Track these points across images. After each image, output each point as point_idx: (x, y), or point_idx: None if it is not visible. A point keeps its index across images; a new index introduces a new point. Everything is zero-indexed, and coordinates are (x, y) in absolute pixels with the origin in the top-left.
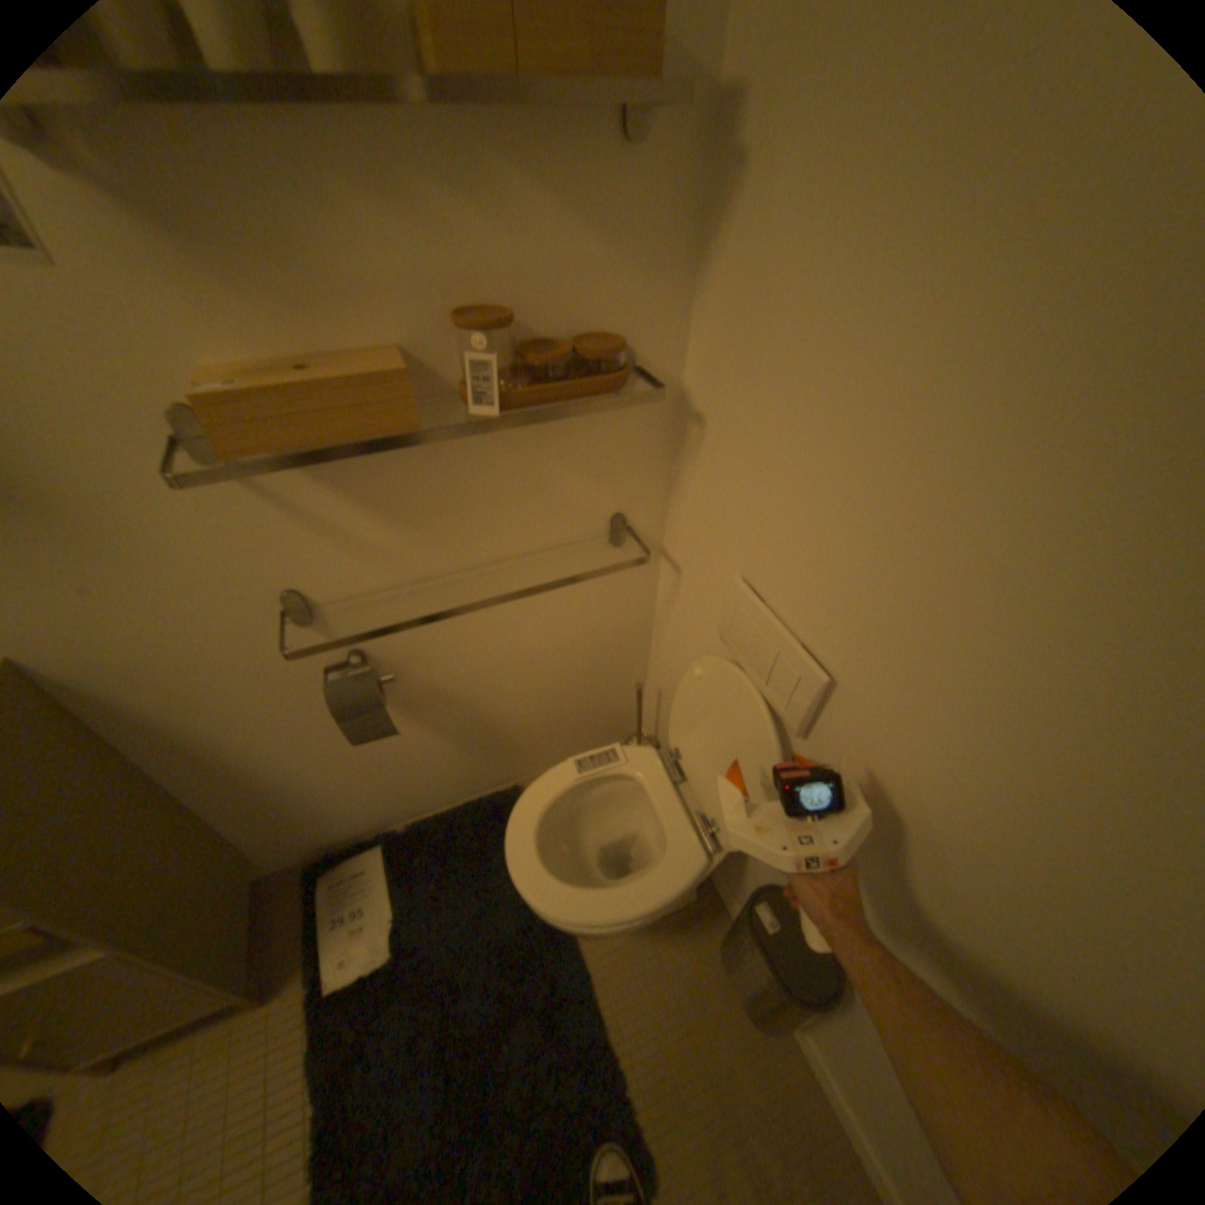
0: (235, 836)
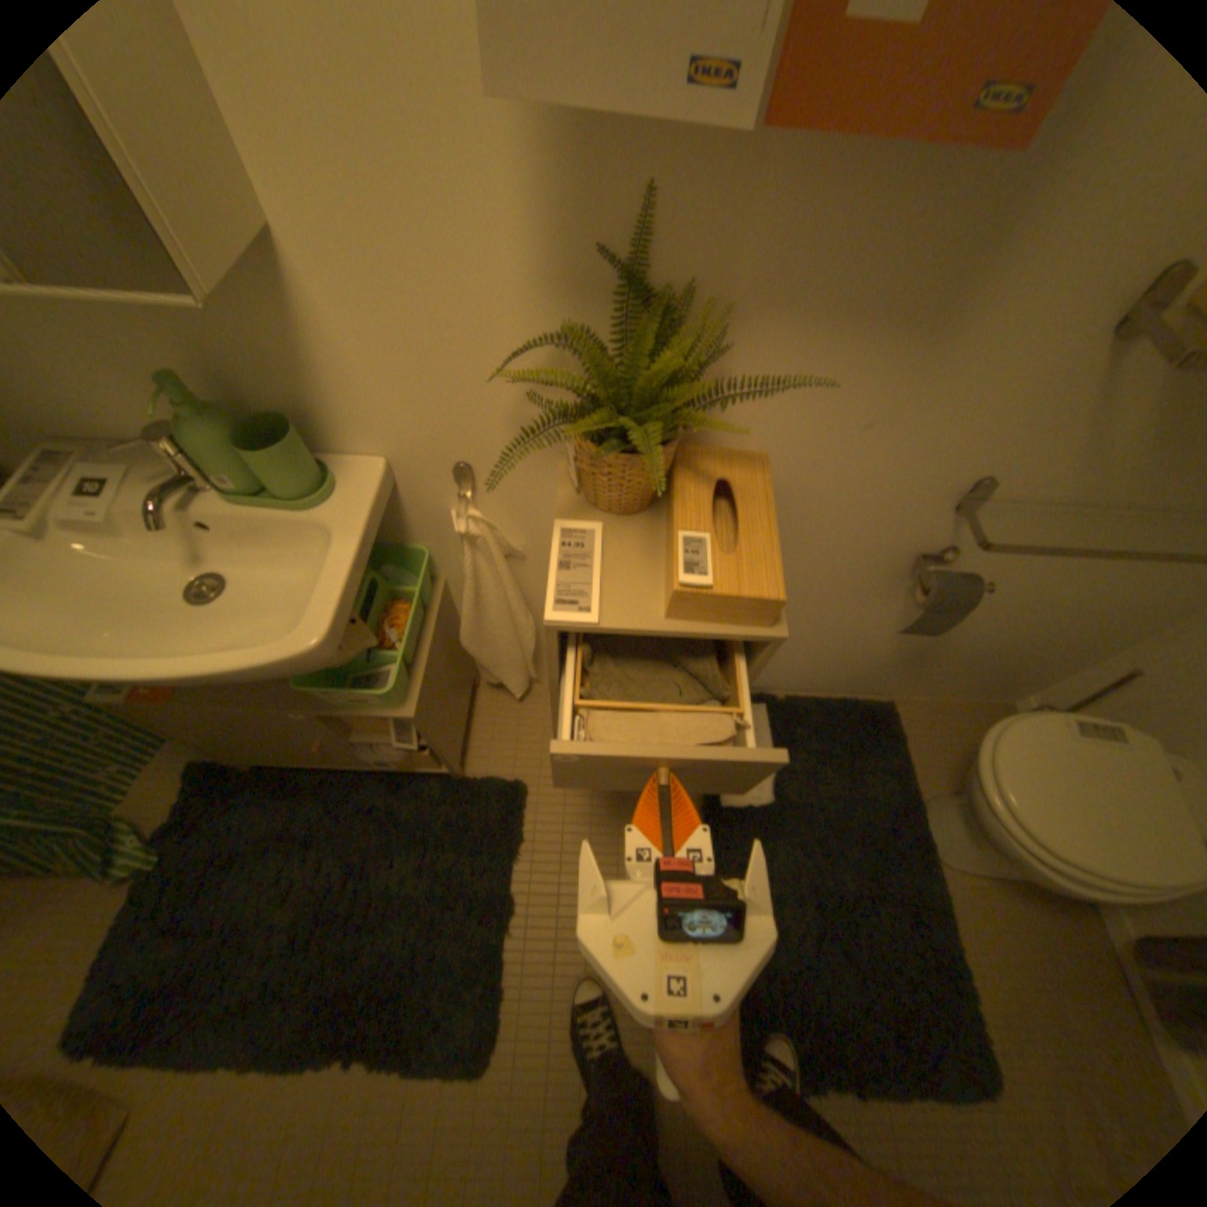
0: None
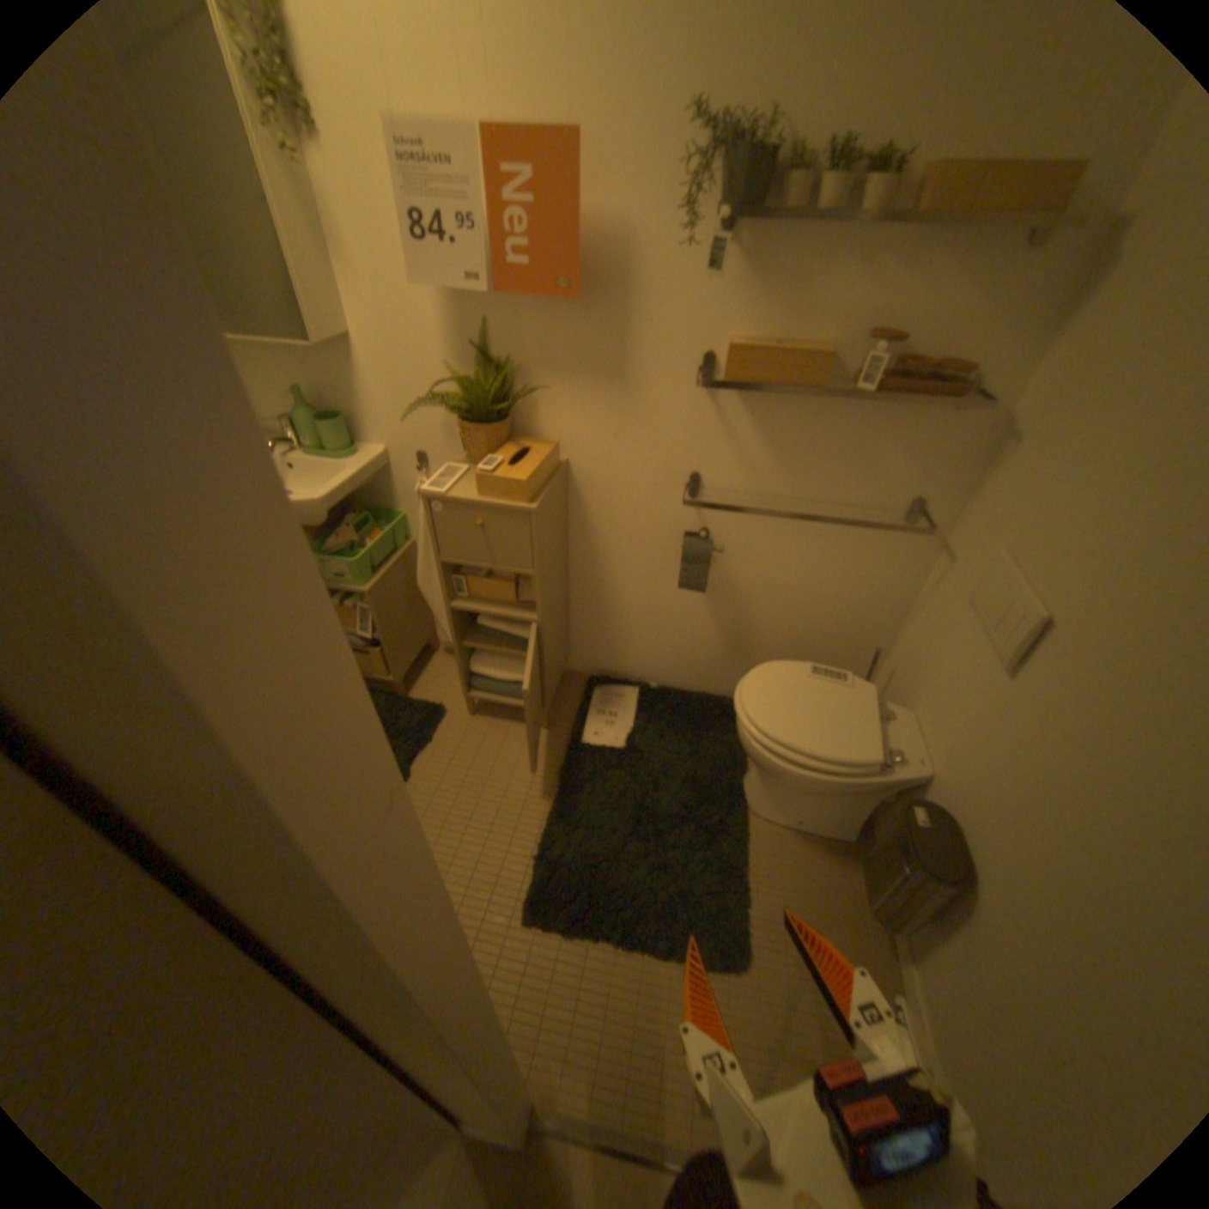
0: (575, 629)
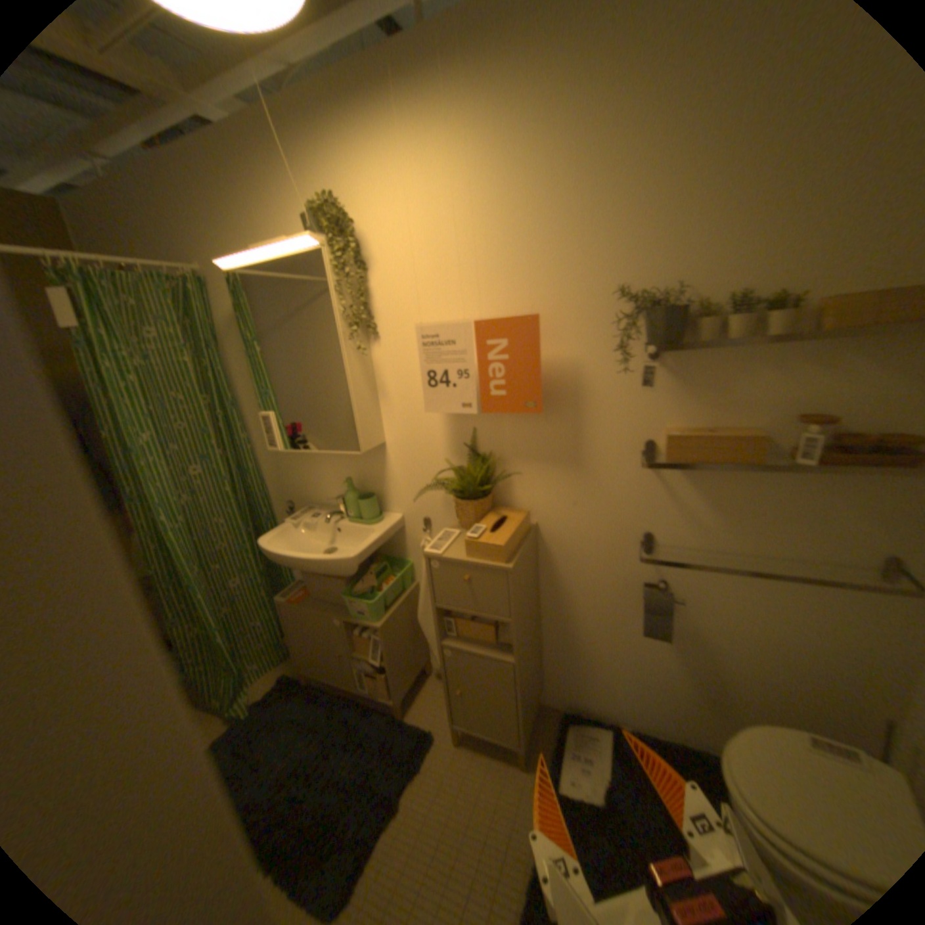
0: (547, 665)
